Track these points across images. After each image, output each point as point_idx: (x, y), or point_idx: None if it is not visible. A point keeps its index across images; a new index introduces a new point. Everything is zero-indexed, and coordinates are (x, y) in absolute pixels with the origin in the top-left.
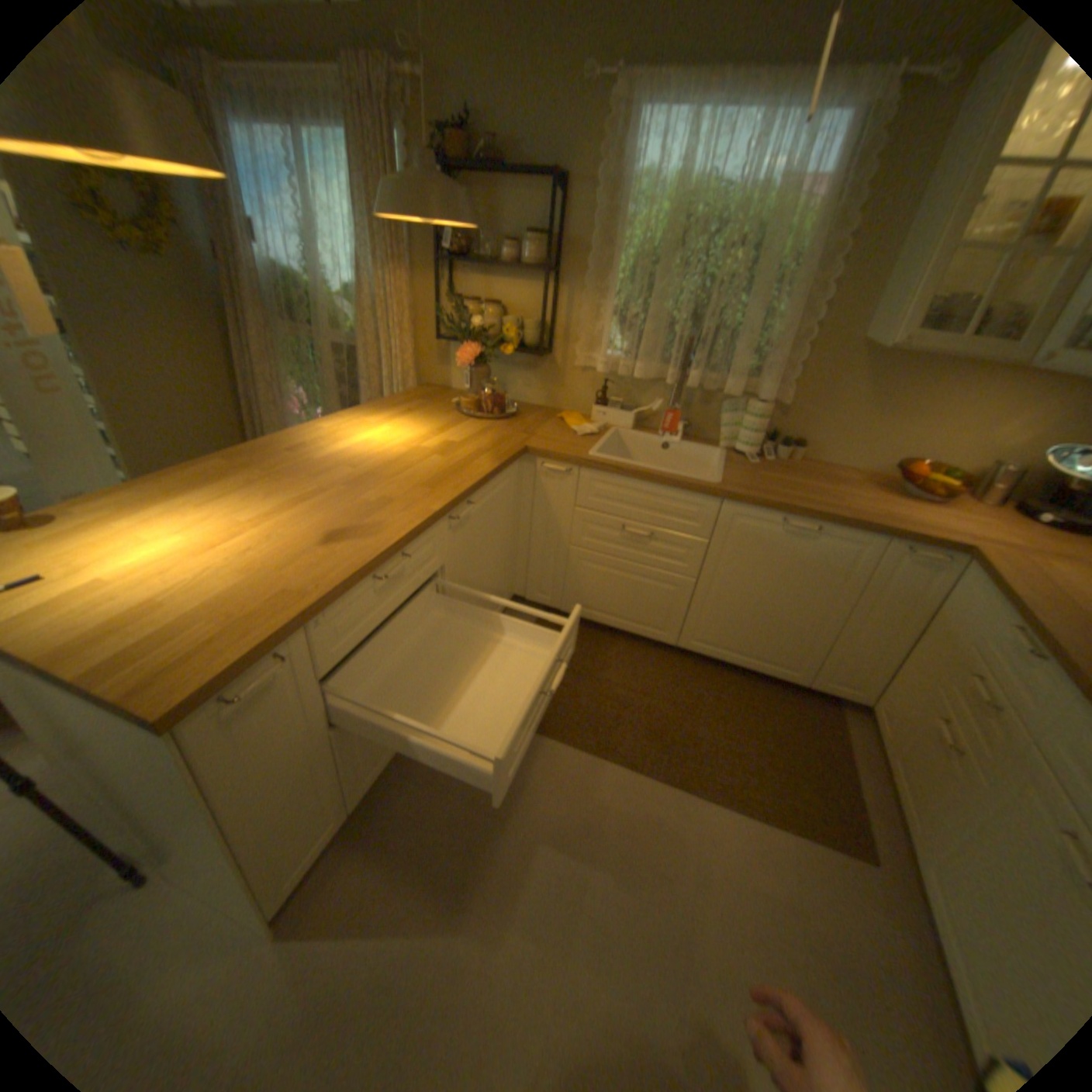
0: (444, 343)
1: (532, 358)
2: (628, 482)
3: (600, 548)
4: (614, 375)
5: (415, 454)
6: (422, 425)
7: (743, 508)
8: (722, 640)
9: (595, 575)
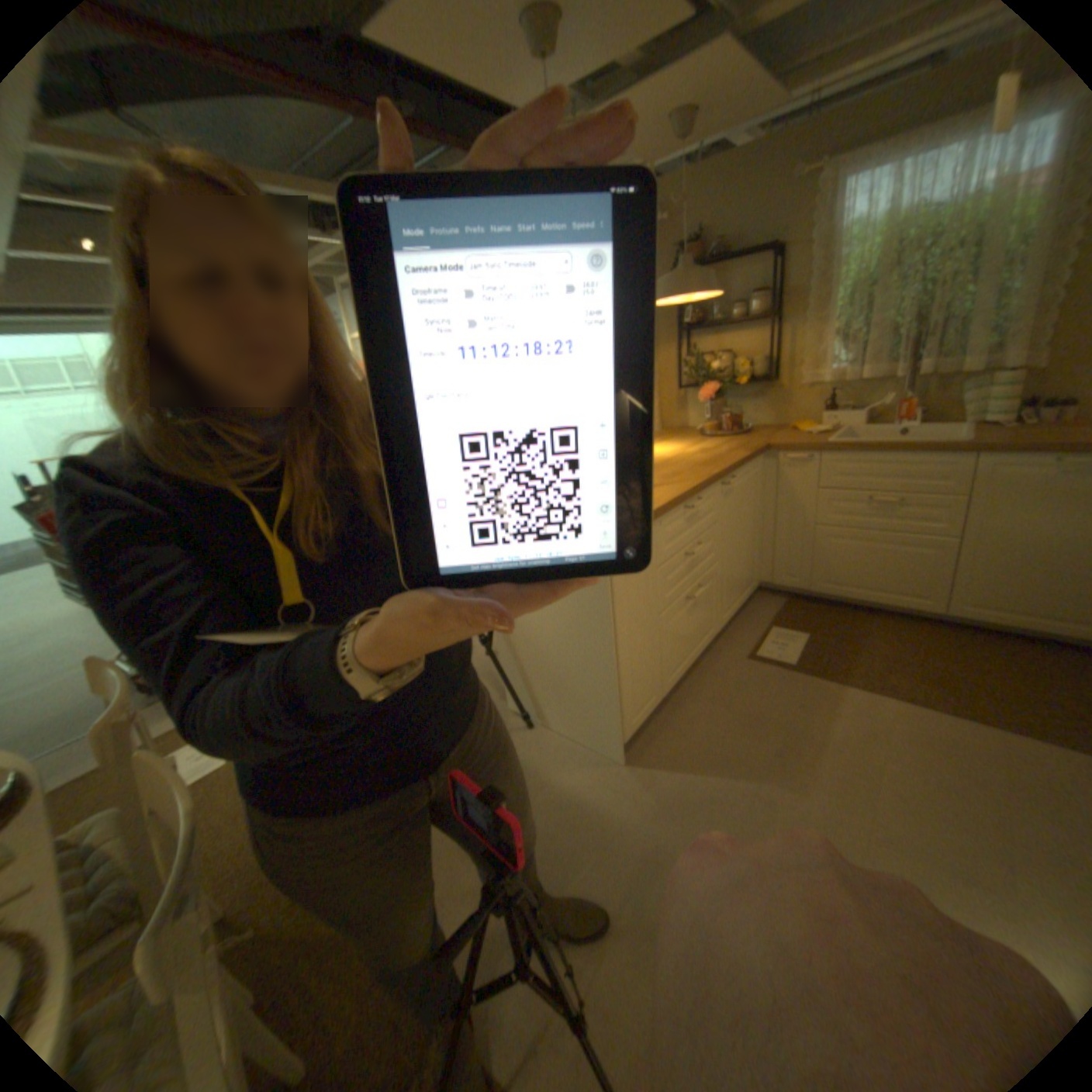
0: (683, 390)
1: (761, 385)
2: (873, 453)
3: (849, 521)
4: (843, 381)
5: (684, 453)
6: (679, 442)
7: (1006, 455)
8: (1006, 599)
9: (846, 548)
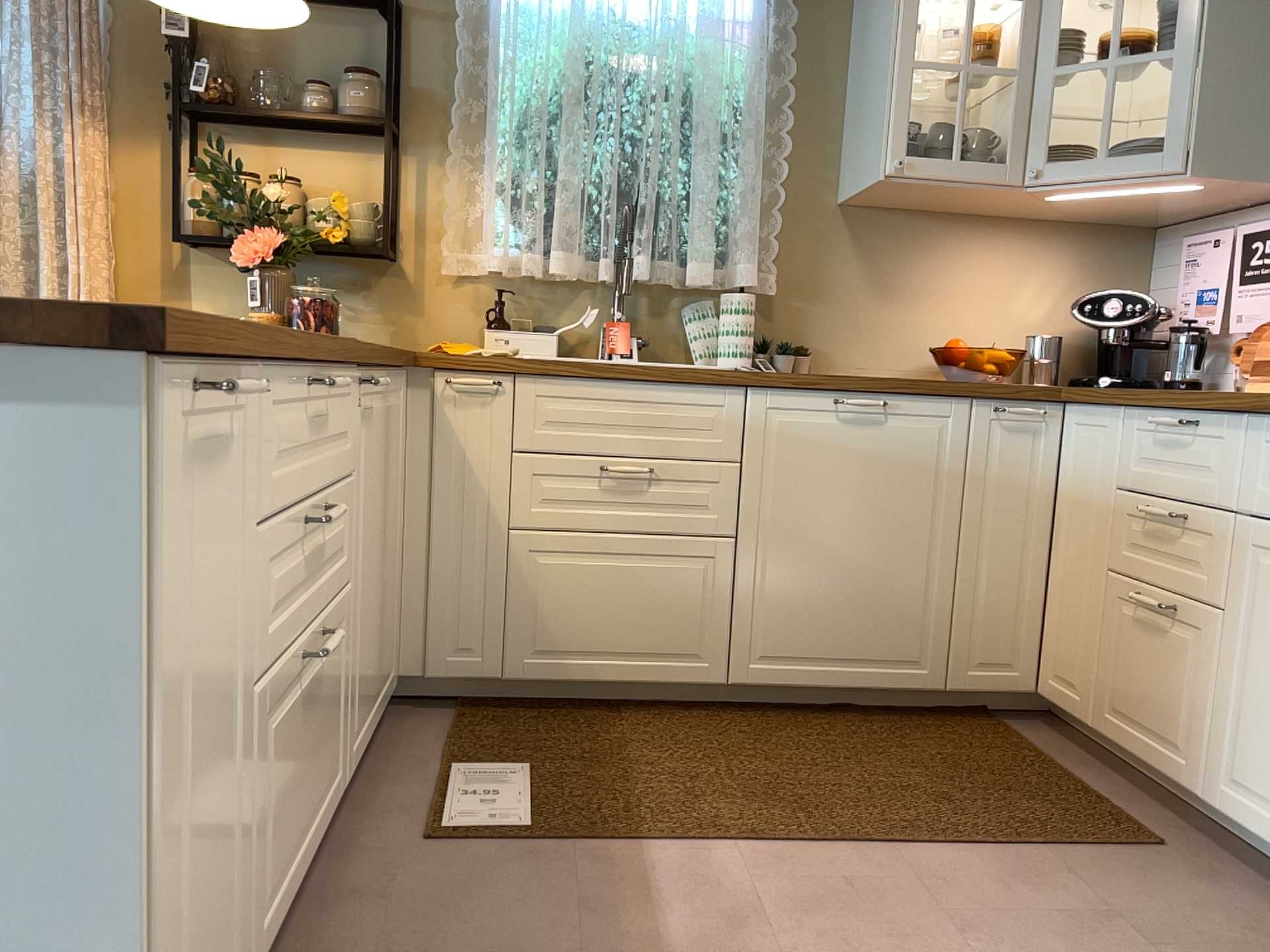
0: (184, 258)
1: (362, 270)
2: (599, 385)
3: (567, 519)
4: (511, 283)
5: None
6: None
7: (779, 394)
8: (800, 641)
9: (564, 577)
